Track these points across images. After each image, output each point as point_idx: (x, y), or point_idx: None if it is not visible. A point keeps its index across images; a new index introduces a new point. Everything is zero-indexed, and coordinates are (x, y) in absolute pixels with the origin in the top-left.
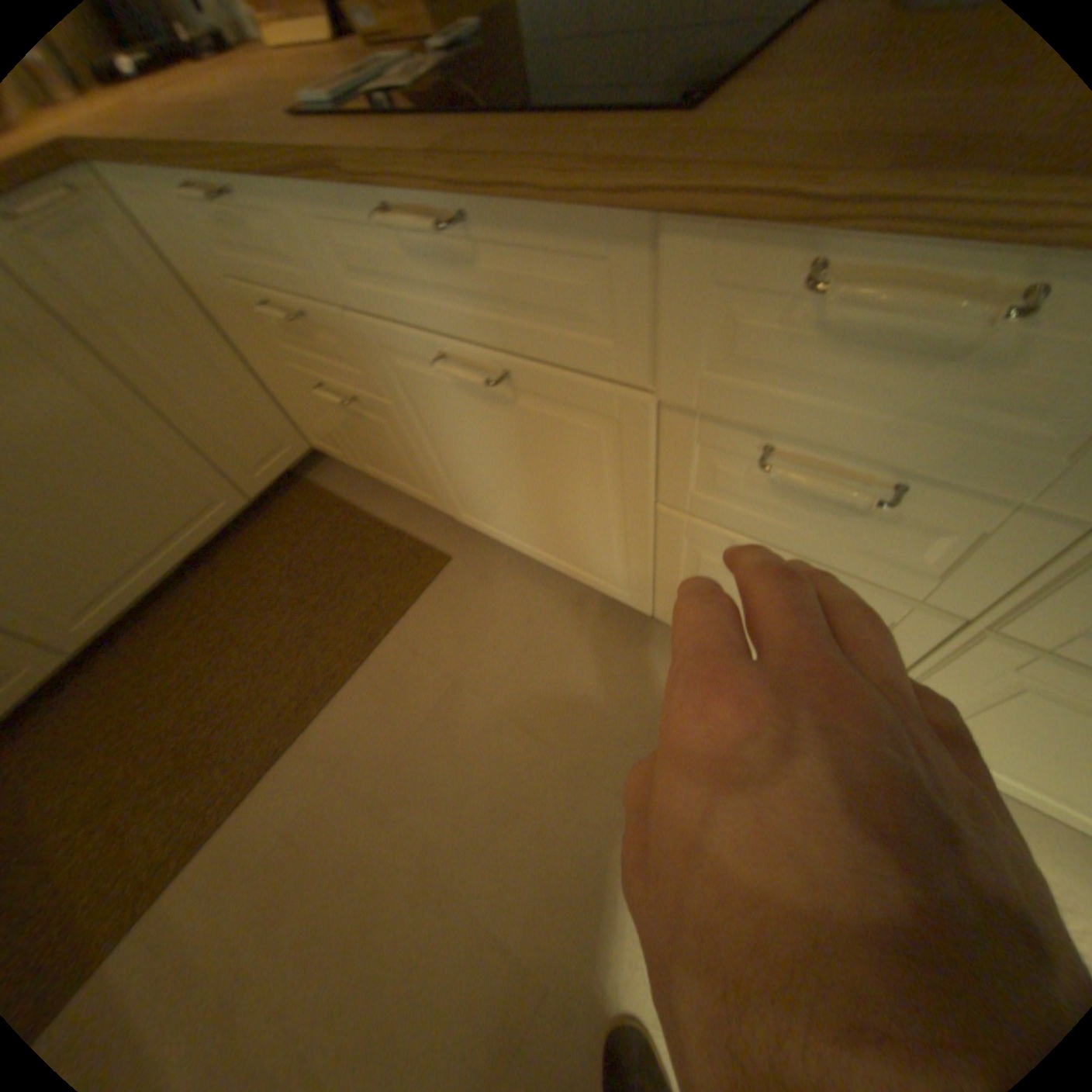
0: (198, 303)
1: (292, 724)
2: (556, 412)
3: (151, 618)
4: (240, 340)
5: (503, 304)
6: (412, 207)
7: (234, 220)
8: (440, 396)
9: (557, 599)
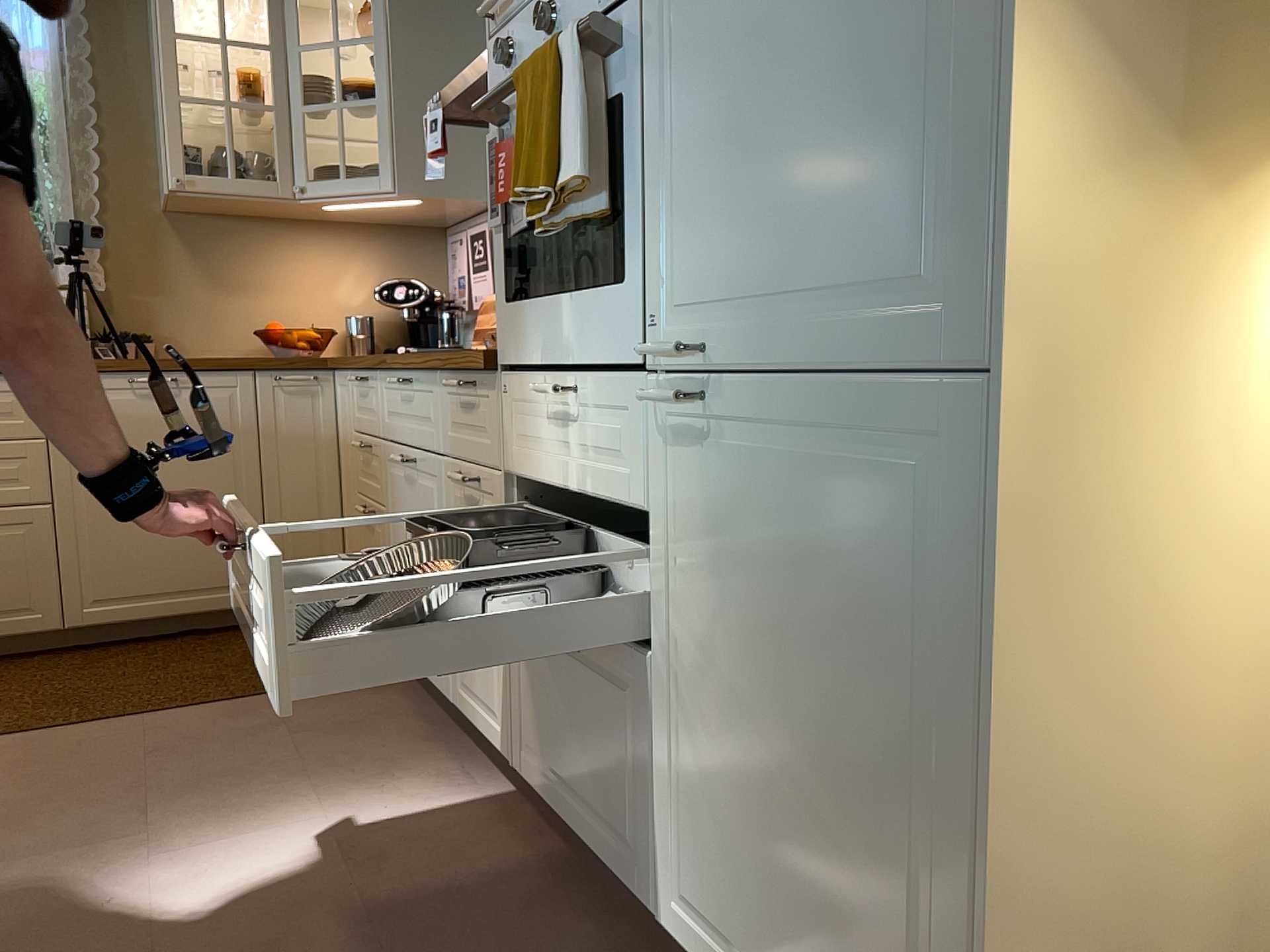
0: (343, 457)
1: (154, 709)
2: (426, 480)
3: (131, 647)
4: (347, 478)
5: (418, 418)
6: (405, 377)
7: (367, 392)
8: (400, 488)
9: (416, 713)
